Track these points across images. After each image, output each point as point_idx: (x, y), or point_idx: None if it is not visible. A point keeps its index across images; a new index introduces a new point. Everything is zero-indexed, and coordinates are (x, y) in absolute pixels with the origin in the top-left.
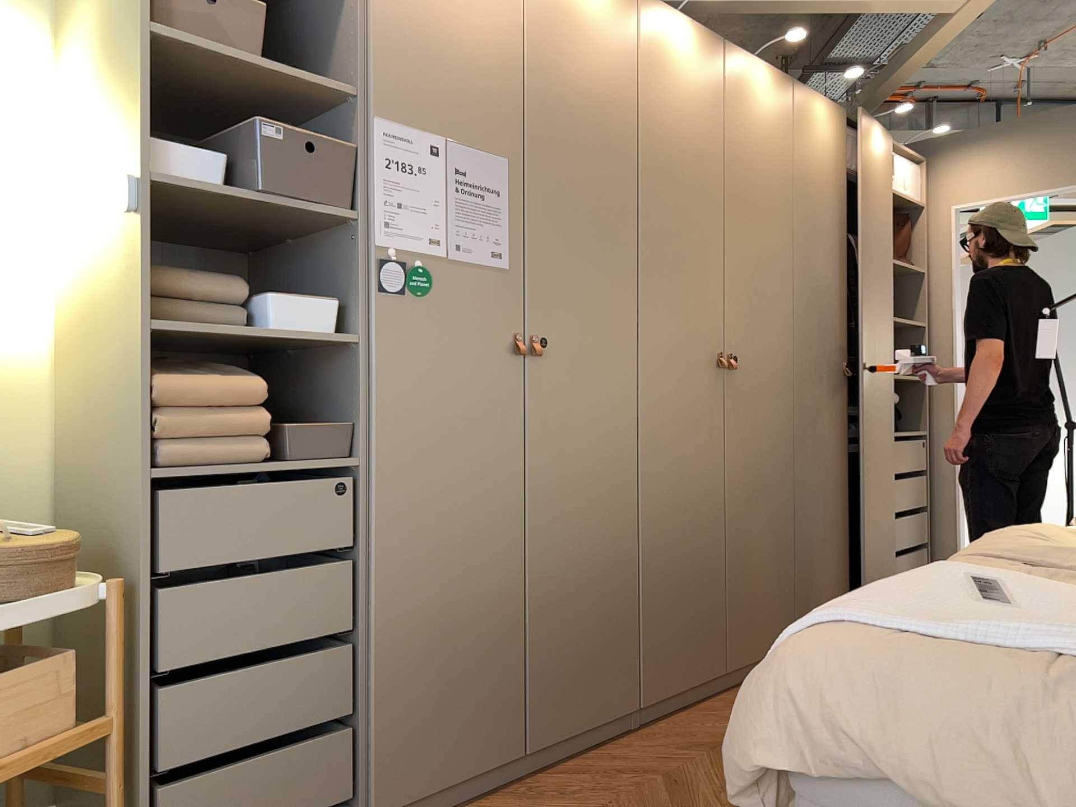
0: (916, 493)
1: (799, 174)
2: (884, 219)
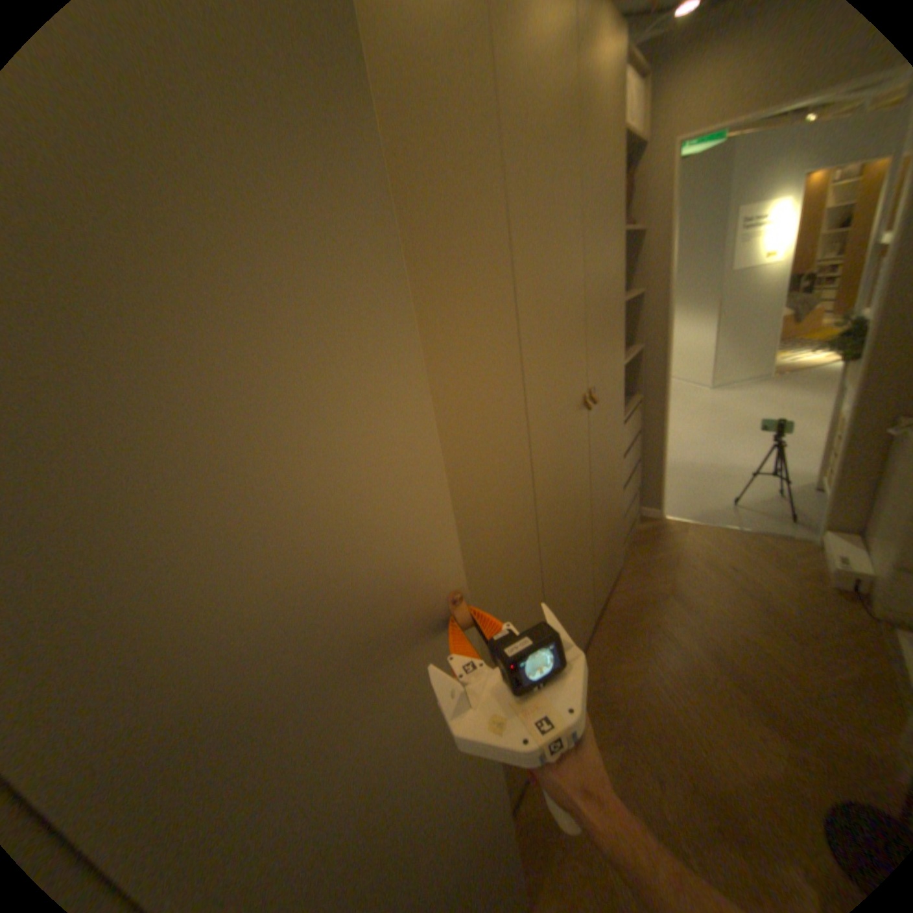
0: (633, 461)
1: (502, 109)
2: (616, 176)
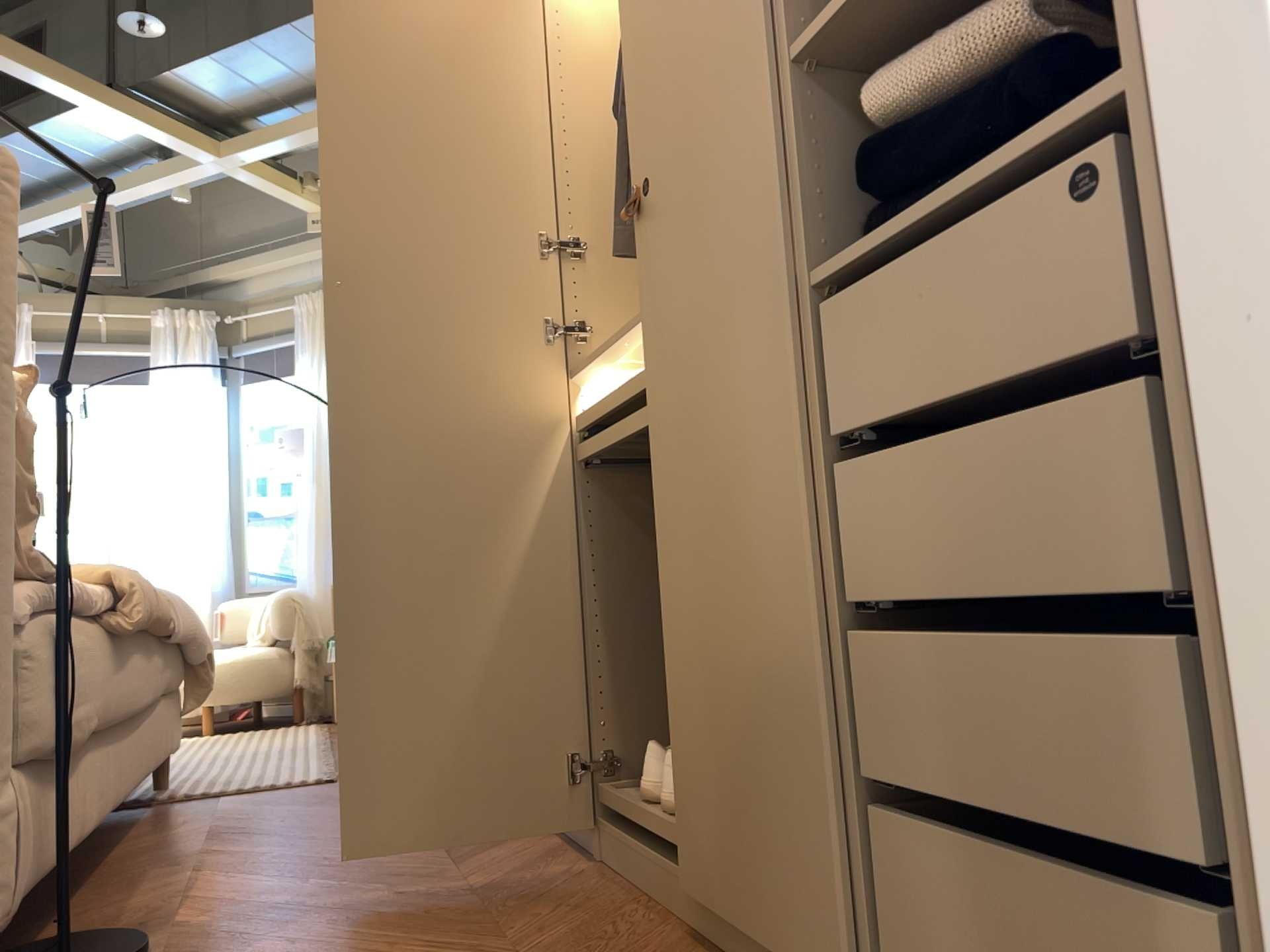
0: (957, 513)
1: None
2: None
